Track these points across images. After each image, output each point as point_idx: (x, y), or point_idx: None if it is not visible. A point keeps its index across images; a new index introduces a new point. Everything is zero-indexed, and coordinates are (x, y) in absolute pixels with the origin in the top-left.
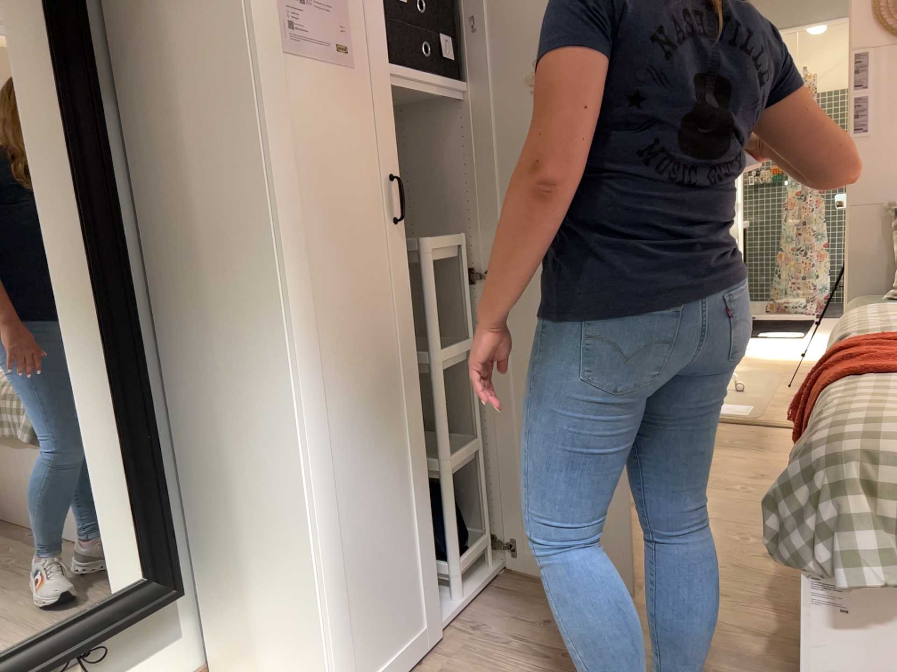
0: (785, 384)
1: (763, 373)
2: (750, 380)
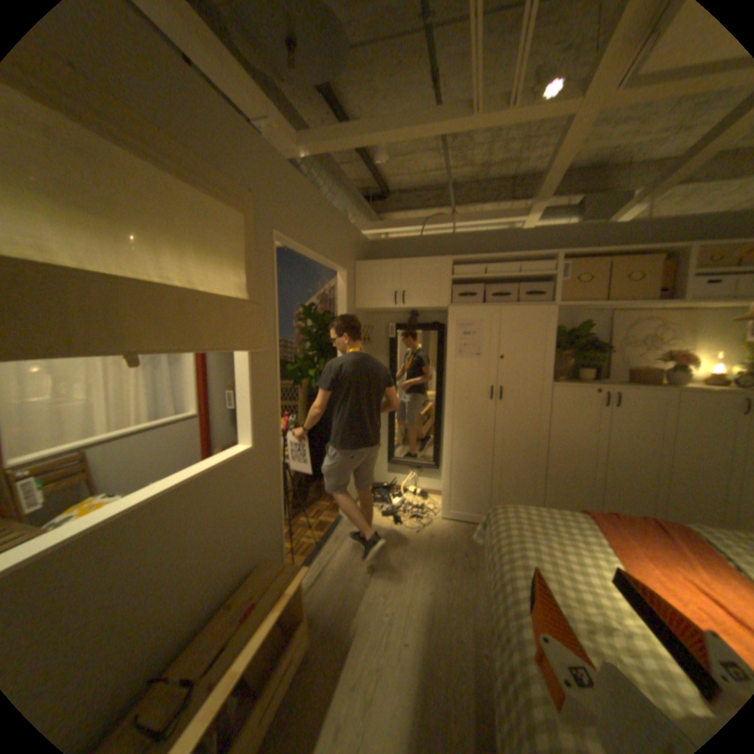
0: None
1: None
2: None
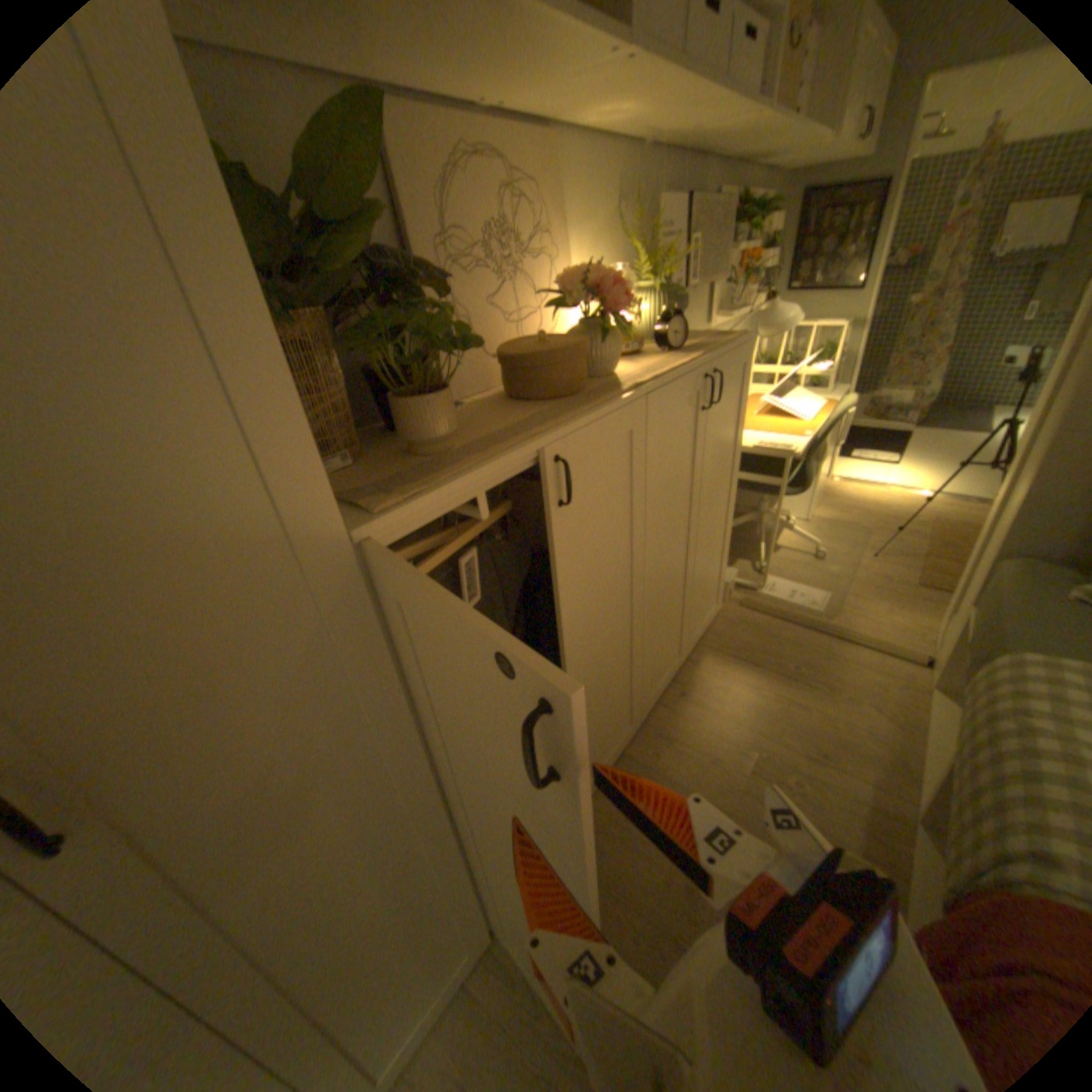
0: (873, 555)
1: (852, 528)
2: (835, 542)
